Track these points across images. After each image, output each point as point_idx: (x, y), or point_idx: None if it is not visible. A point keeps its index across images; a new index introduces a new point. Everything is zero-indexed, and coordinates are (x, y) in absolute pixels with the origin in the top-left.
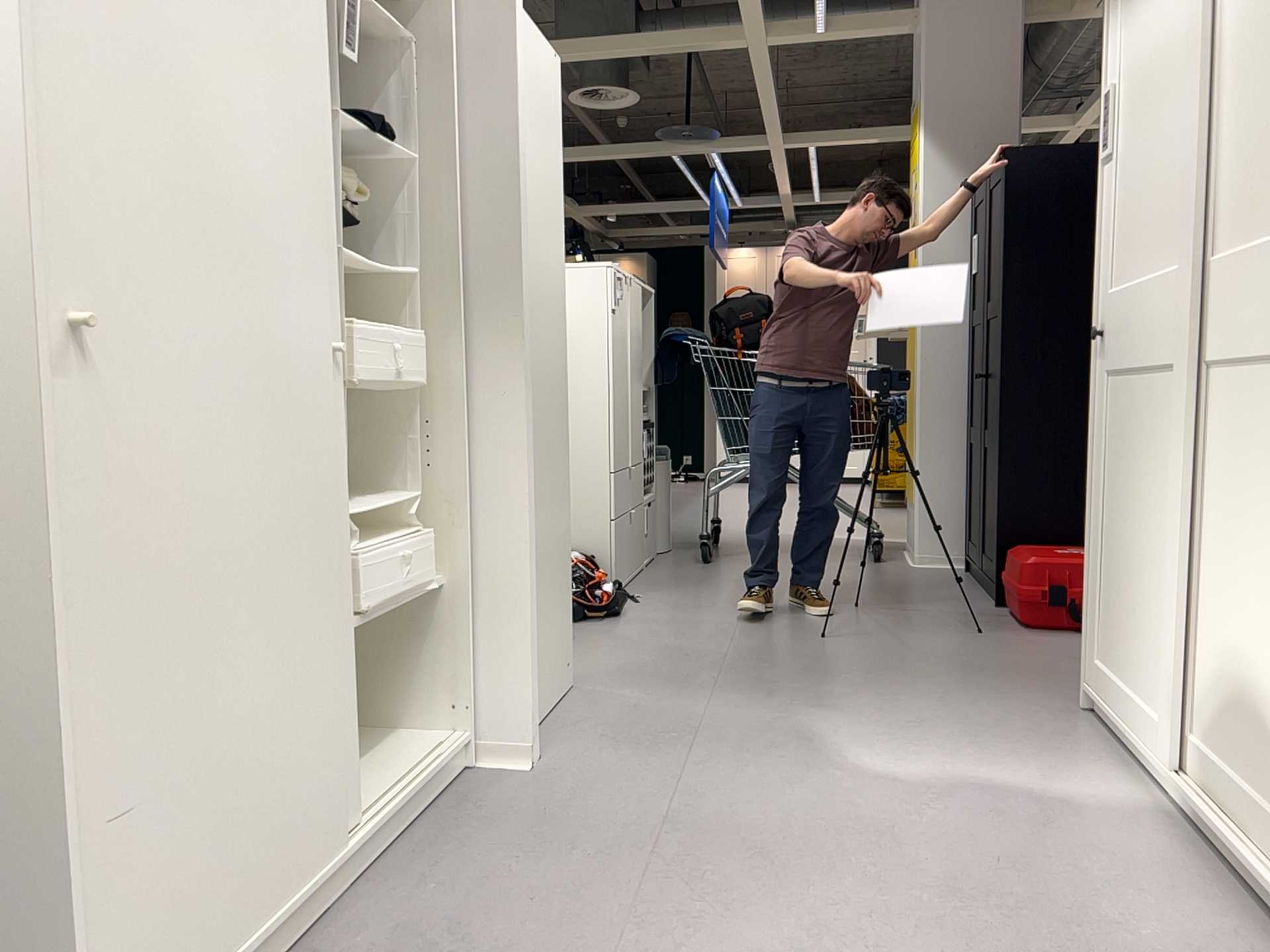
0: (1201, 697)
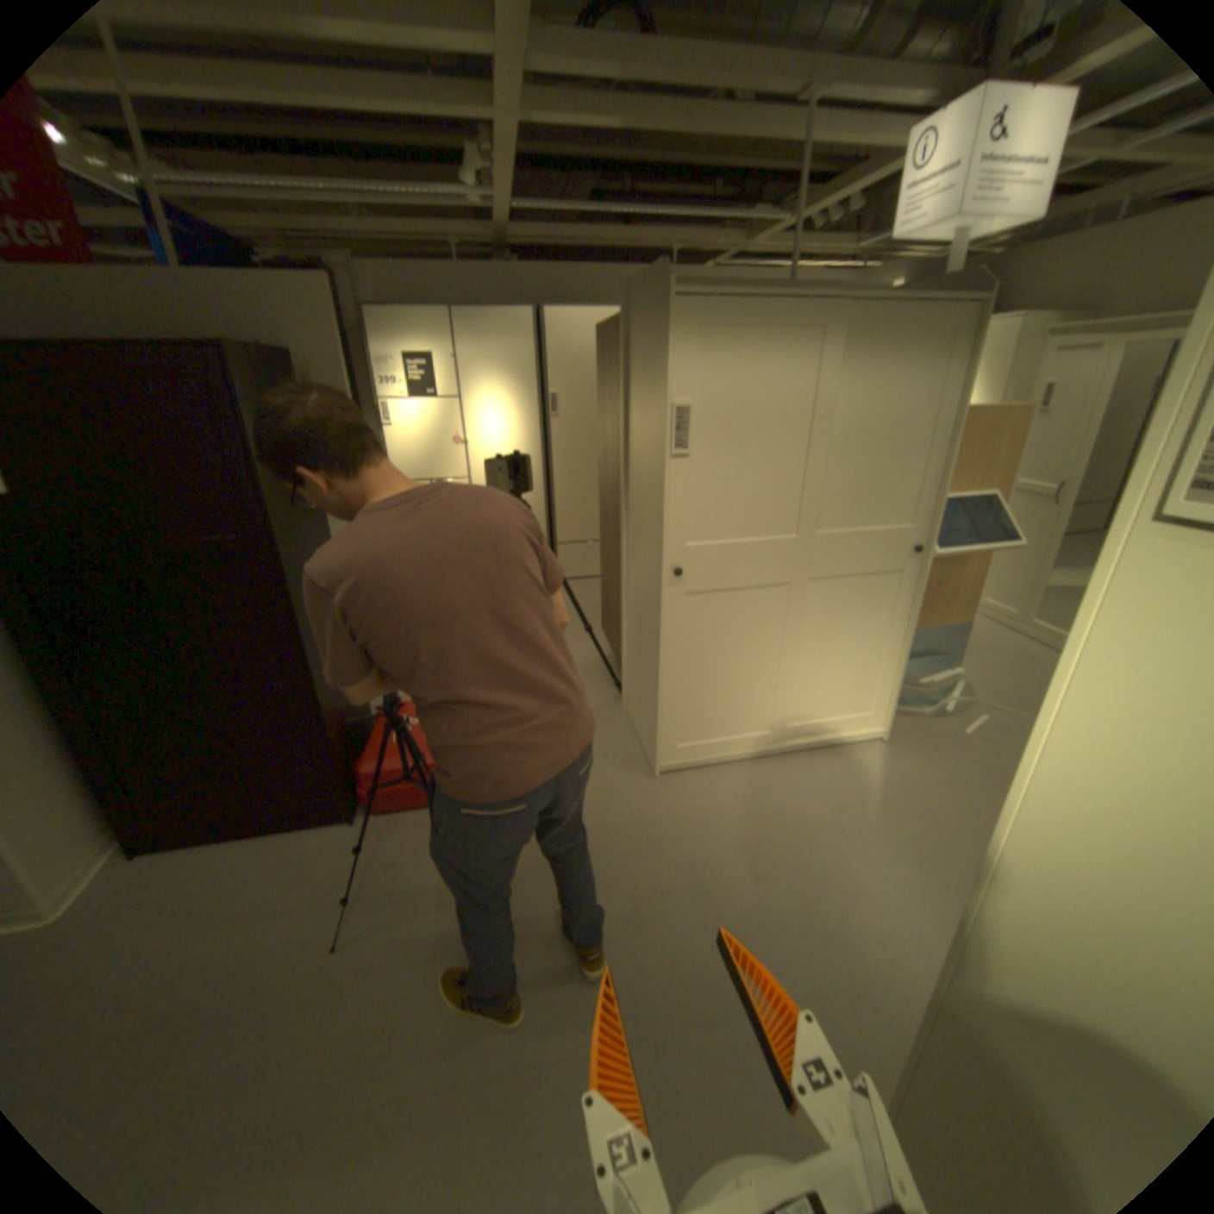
0: (801, 707)
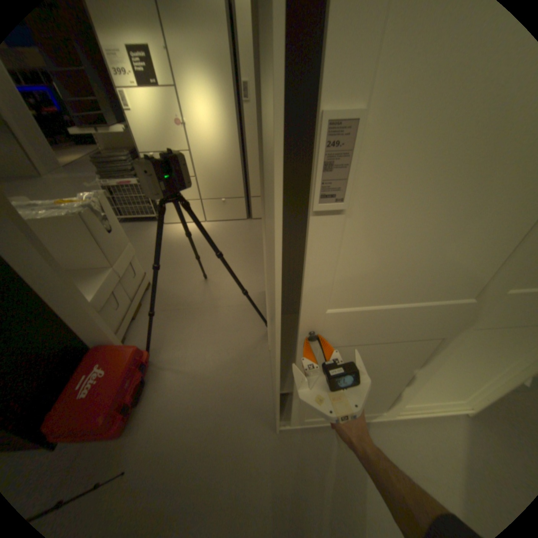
0: (406, 400)
